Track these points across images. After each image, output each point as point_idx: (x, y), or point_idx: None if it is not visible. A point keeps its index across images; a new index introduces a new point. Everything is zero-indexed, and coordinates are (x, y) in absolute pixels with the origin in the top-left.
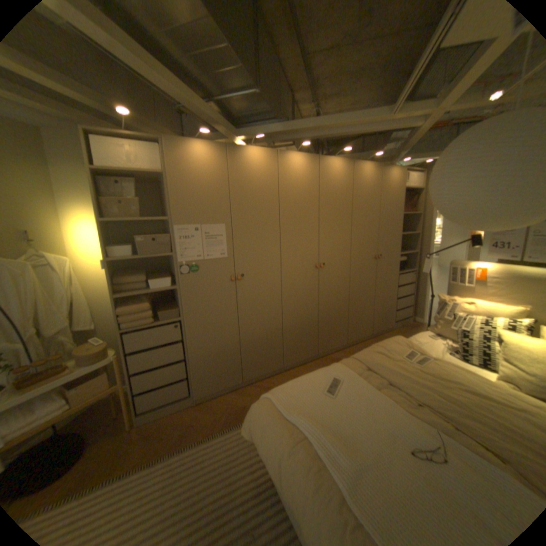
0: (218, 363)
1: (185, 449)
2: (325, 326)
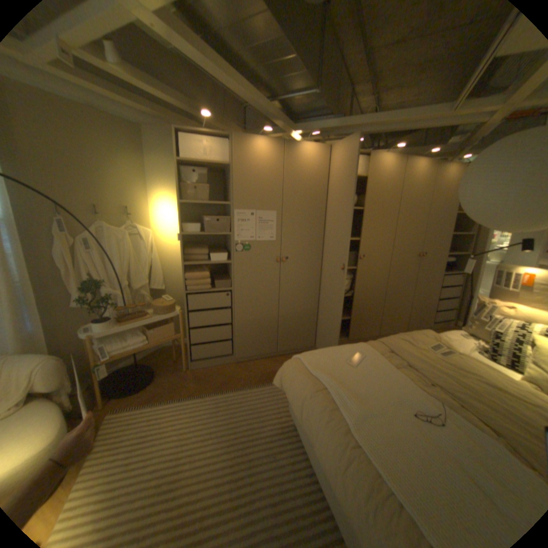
0: (258, 332)
1: (227, 392)
2: (359, 315)
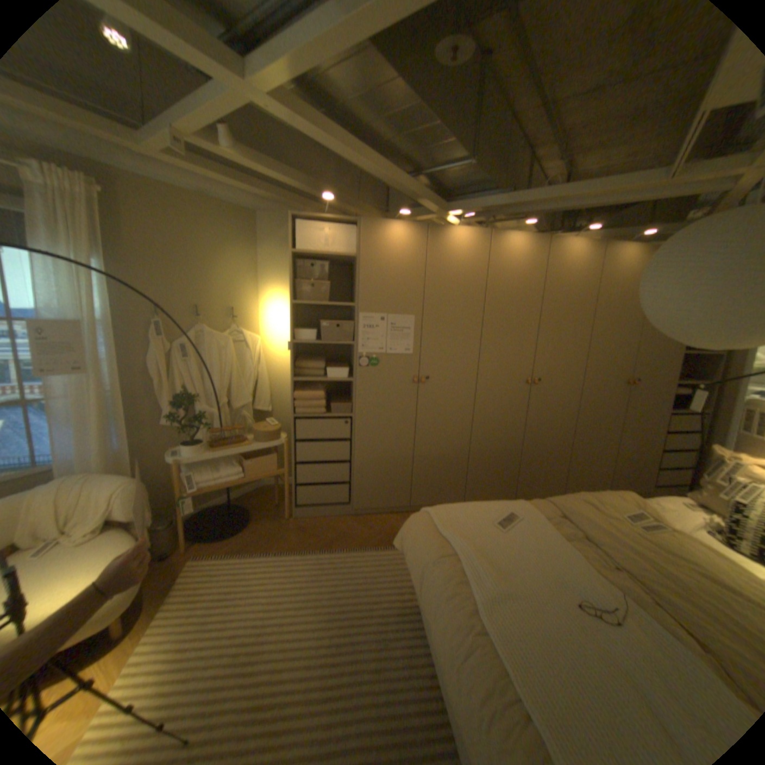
0: (385, 475)
1: (336, 552)
2: (532, 464)
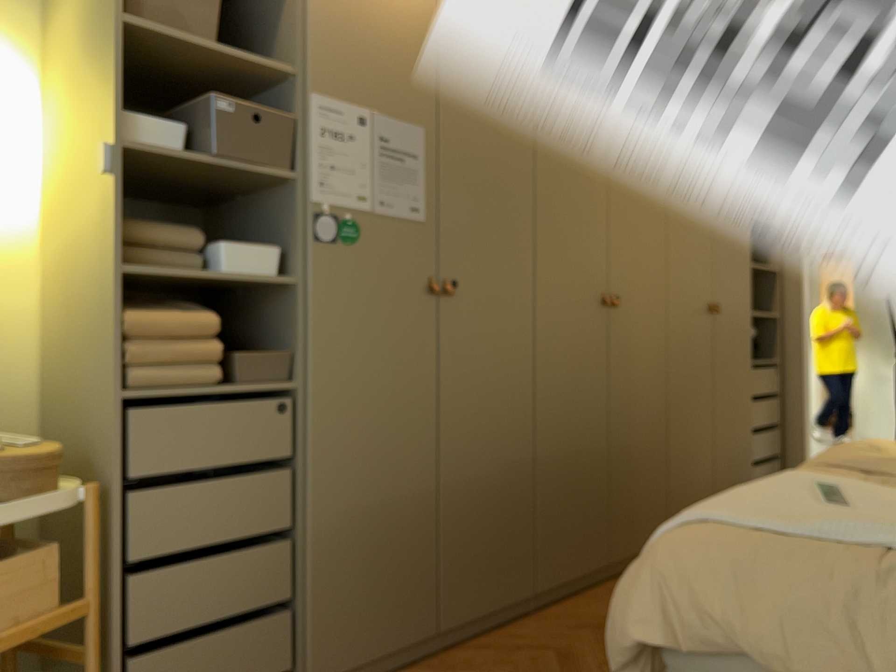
0: (382, 555)
1: None
2: (625, 476)
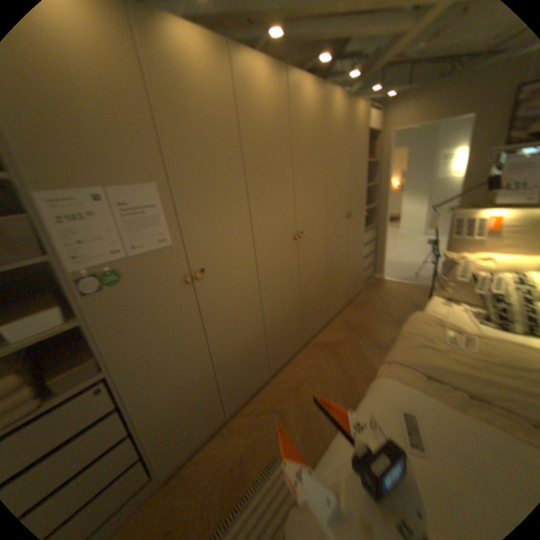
0: (188, 412)
1: None
2: (309, 309)
